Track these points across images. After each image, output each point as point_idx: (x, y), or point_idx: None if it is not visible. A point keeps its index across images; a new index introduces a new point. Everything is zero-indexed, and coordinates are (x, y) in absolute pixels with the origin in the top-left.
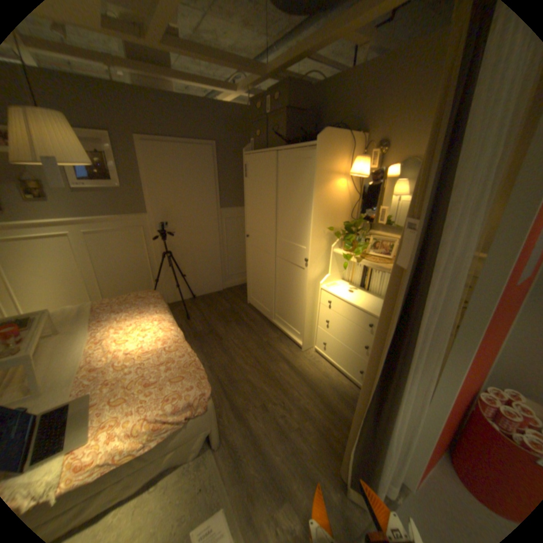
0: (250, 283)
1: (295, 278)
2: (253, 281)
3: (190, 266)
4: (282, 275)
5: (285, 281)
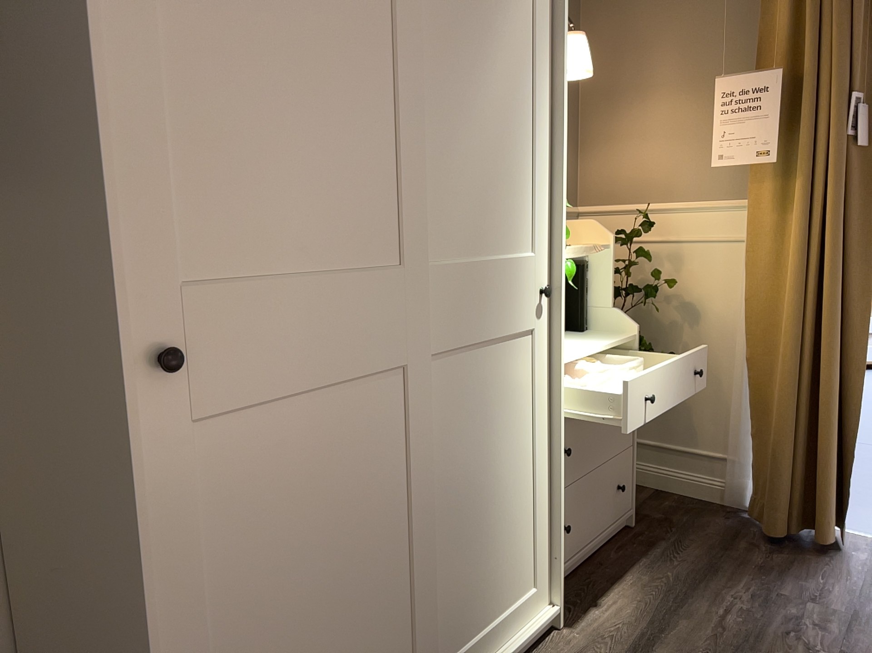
0: None
1: (501, 389)
2: None
3: None
4: (456, 425)
5: (467, 440)
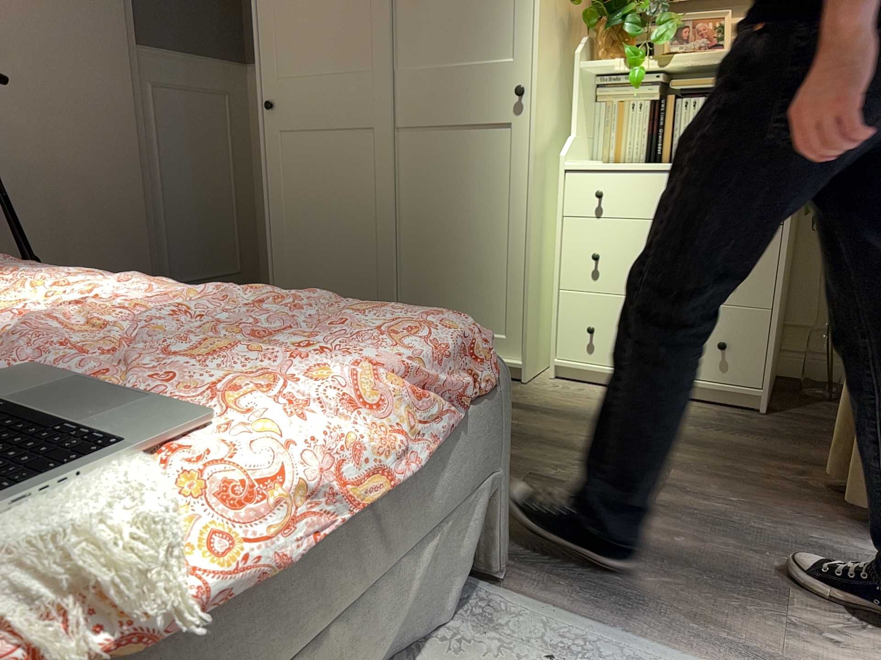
0: (282, 266)
1: (473, 169)
2: (294, 255)
3: (47, 234)
4: (421, 183)
5: (433, 198)
